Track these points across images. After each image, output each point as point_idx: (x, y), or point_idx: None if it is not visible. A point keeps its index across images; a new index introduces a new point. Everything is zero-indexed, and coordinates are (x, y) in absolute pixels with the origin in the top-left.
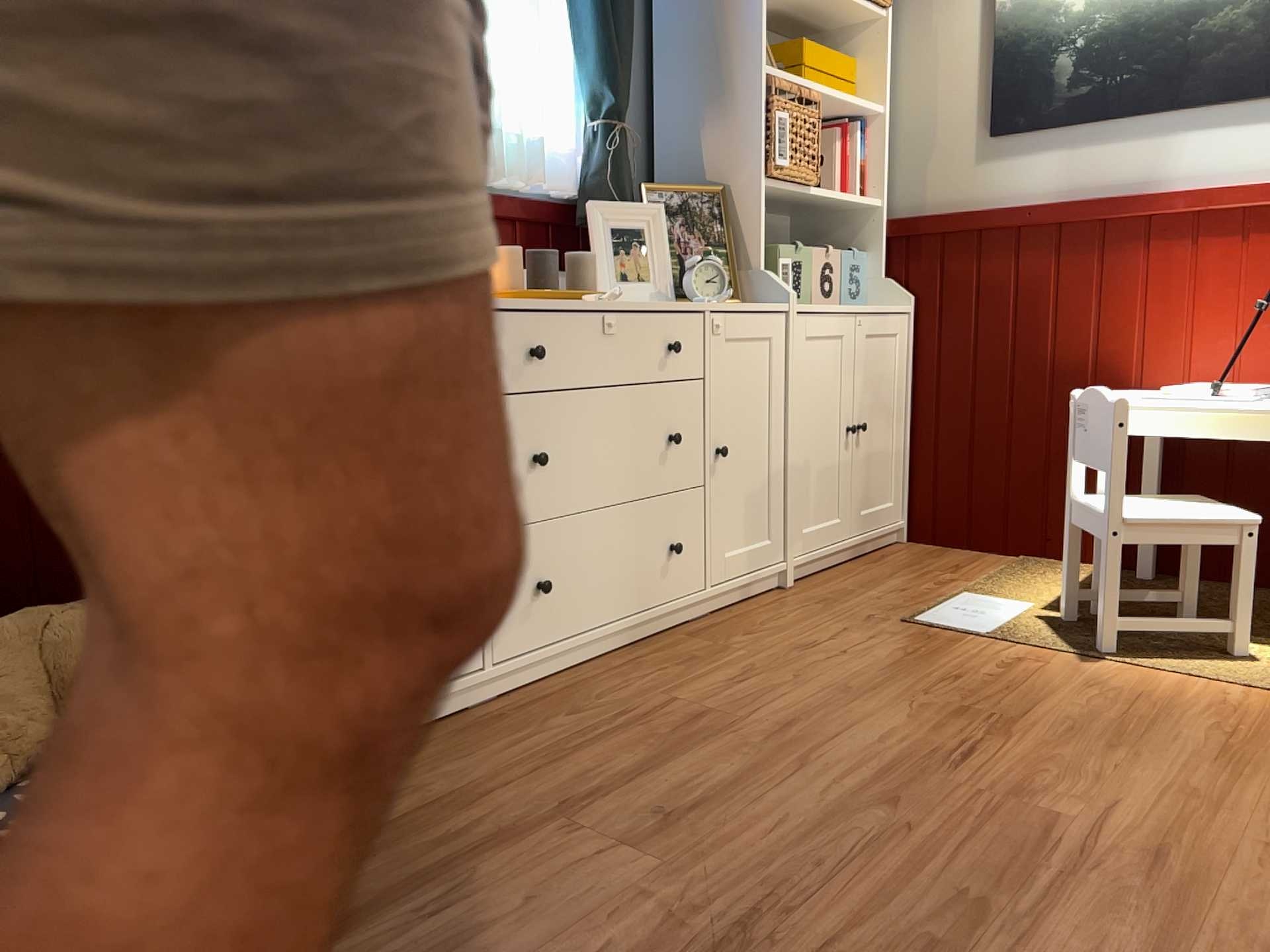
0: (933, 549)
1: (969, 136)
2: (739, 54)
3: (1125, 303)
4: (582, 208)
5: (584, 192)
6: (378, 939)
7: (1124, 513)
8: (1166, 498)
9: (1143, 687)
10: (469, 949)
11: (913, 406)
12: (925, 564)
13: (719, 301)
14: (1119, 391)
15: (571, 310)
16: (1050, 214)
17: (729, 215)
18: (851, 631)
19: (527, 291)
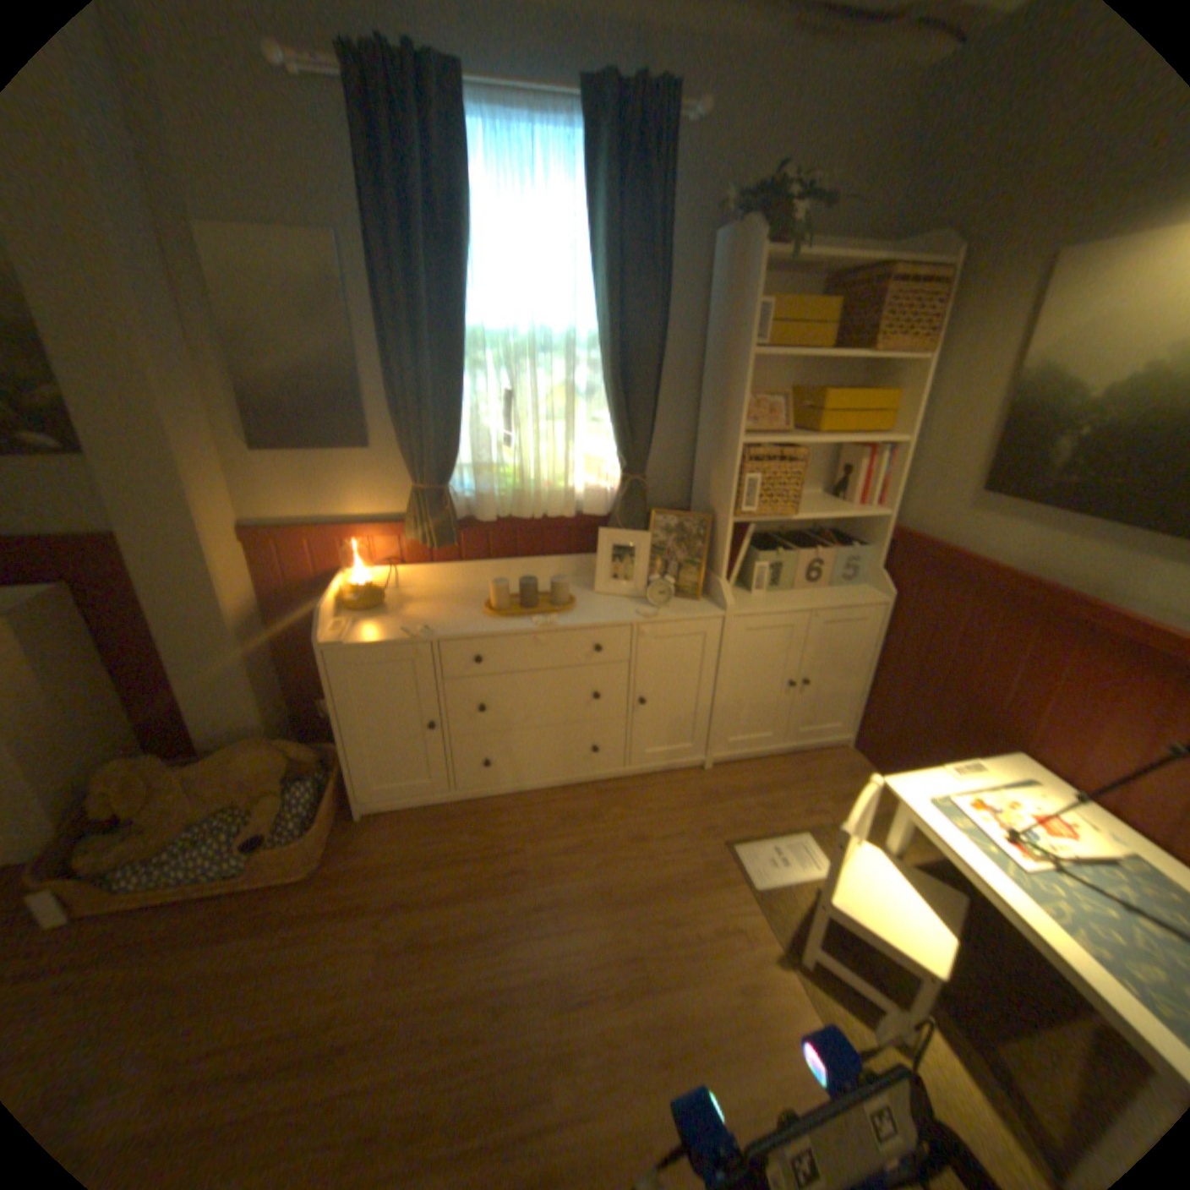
0: (861, 768)
1: (972, 481)
2: (731, 425)
3: (1049, 686)
4: (610, 522)
5: (612, 513)
6: (263, 946)
7: (843, 899)
8: (930, 891)
9: (776, 1024)
10: (272, 977)
11: (878, 667)
12: (829, 784)
13: (661, 609)
14: (1019, 750)
15: (510, 634)
16: (1009, 581)
17: (714, 534)
18: (682, 838)
19: (498, 614)
